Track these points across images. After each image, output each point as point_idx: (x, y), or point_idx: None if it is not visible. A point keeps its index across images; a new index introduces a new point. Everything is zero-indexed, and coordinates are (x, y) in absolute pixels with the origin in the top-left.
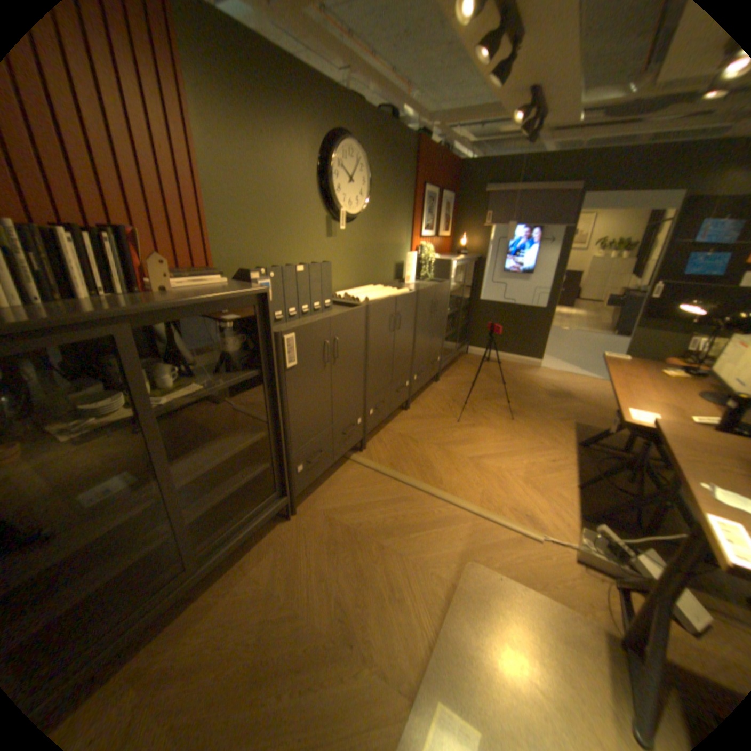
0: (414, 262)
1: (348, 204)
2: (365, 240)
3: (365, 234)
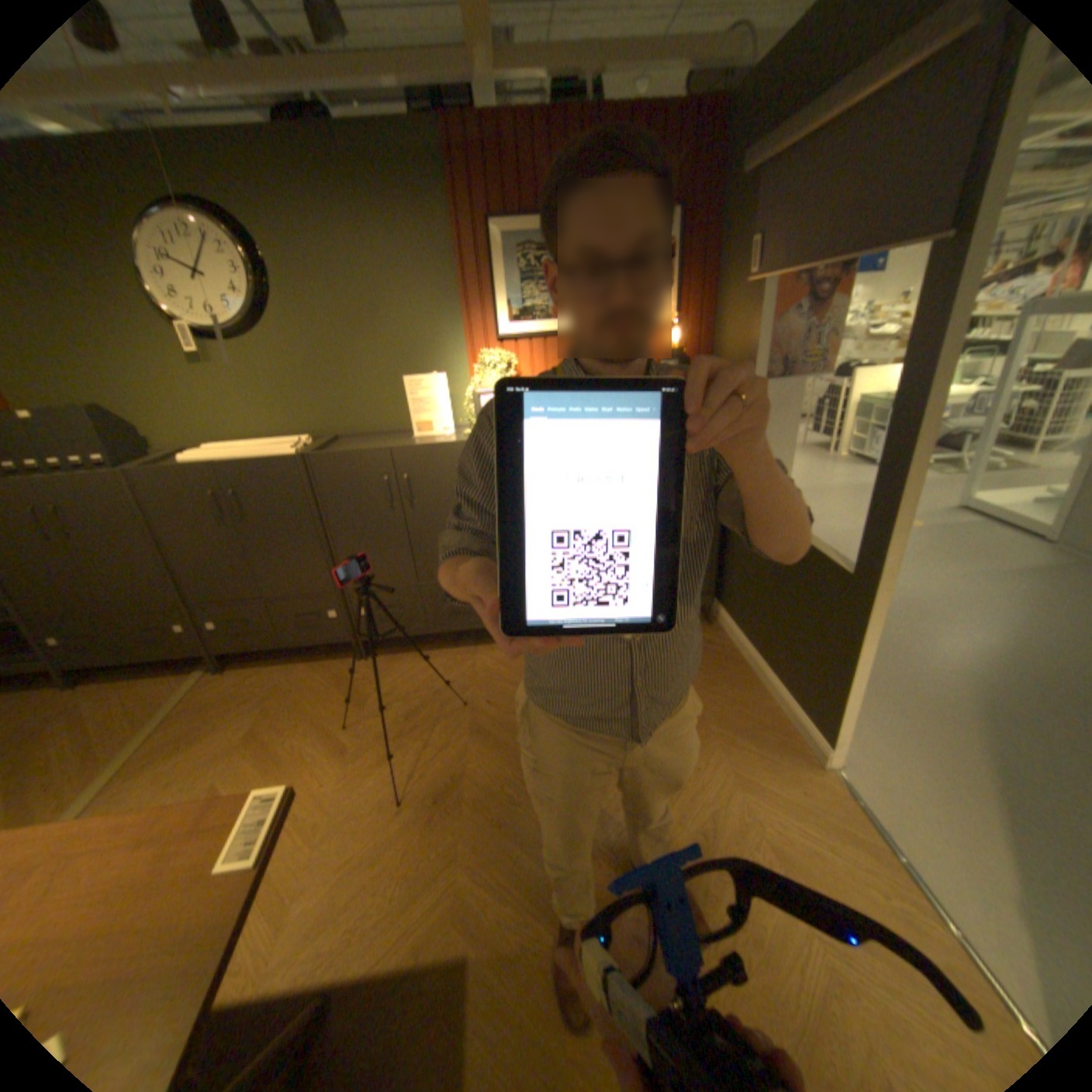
0: (440, 393)
1: (204, 311)
2: (292, 361)
3: (289, 350)
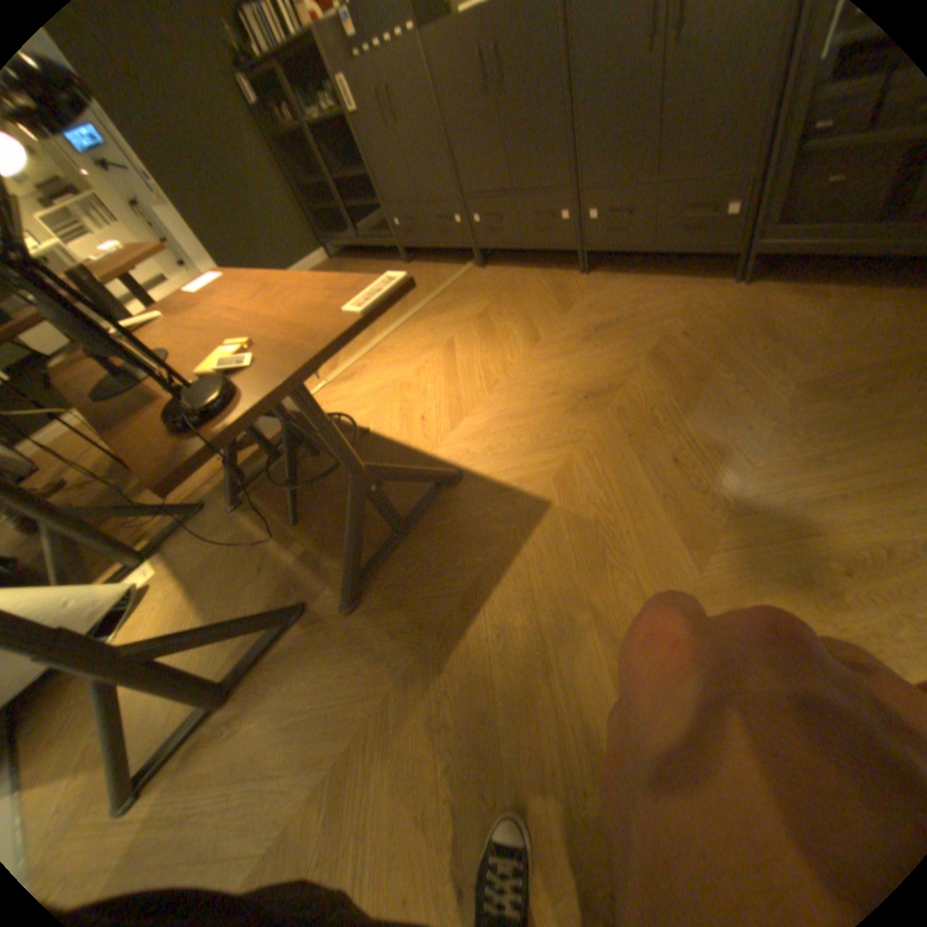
0: None
1: None
2: None
3: None
